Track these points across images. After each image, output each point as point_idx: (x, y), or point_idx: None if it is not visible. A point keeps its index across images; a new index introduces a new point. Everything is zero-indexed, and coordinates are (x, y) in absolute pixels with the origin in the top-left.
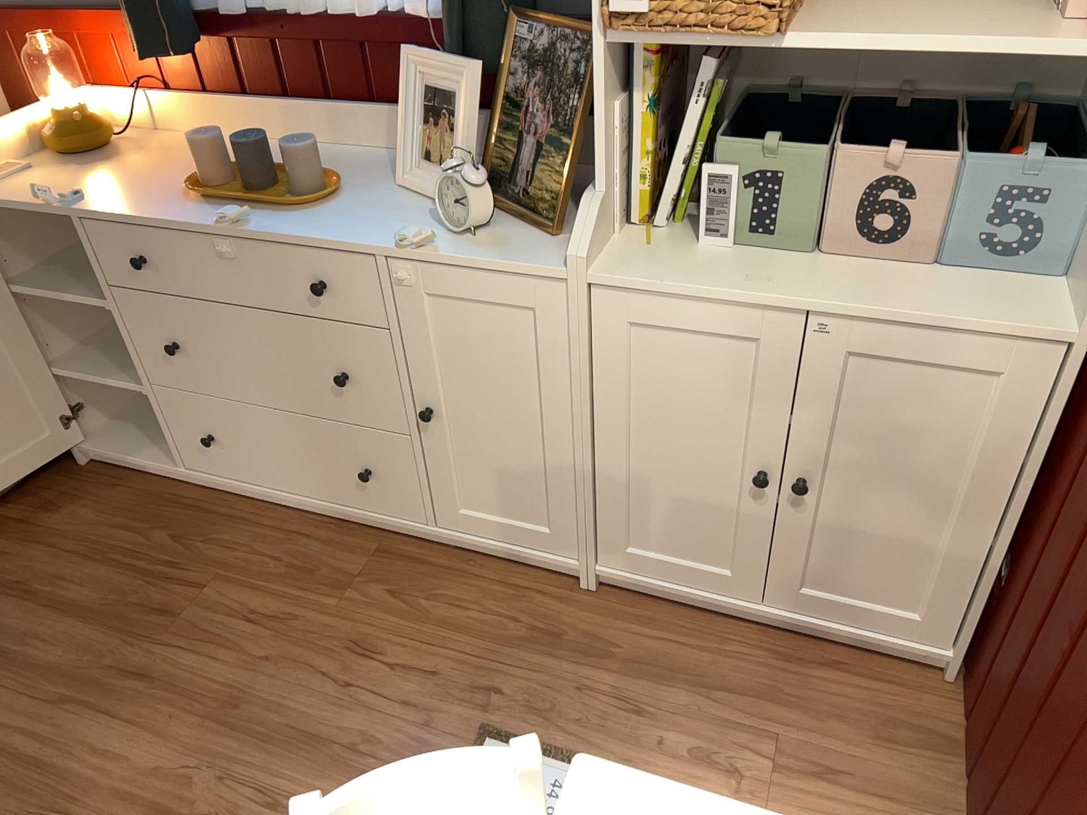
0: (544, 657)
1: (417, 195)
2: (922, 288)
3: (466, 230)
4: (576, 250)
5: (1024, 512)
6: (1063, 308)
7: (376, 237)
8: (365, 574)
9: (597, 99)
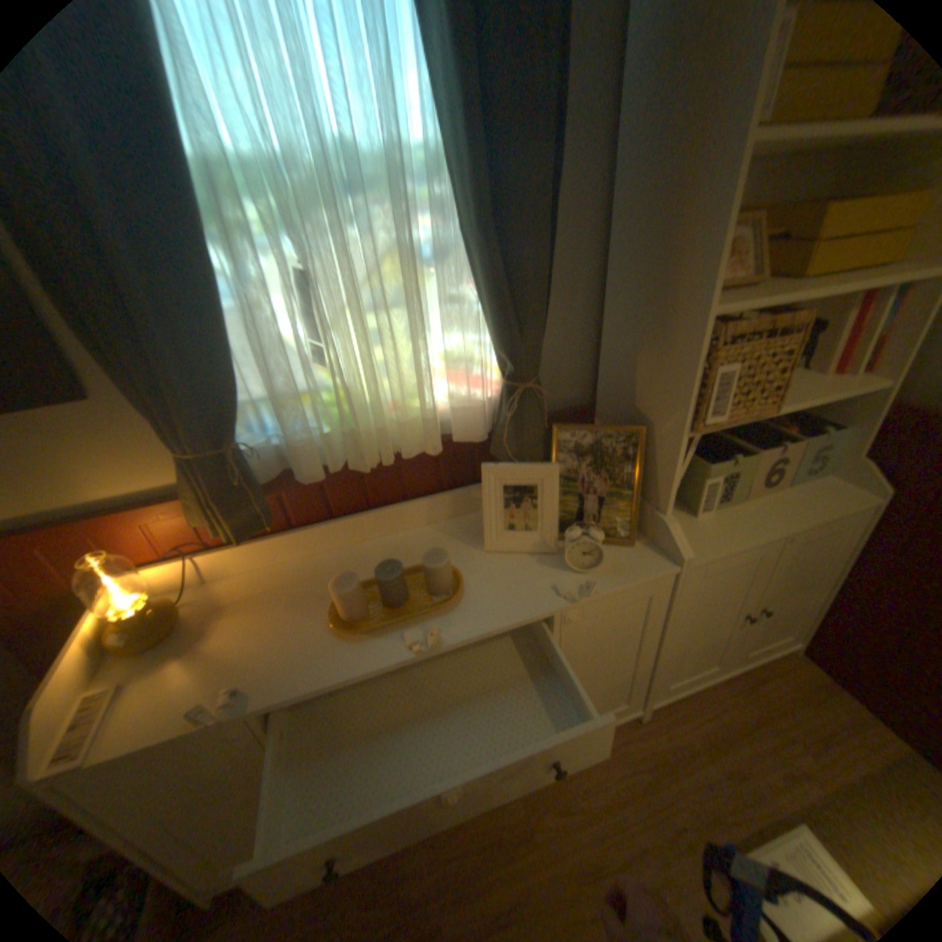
0: (679, 787)
1: (503, 550)
2: (808, 499)
3: (594, 566)
4: (684, 552)
5: (853, 575)
6: (866, 487)
7: (538, 599)
8: (532, 817)
9: (675, 463)
